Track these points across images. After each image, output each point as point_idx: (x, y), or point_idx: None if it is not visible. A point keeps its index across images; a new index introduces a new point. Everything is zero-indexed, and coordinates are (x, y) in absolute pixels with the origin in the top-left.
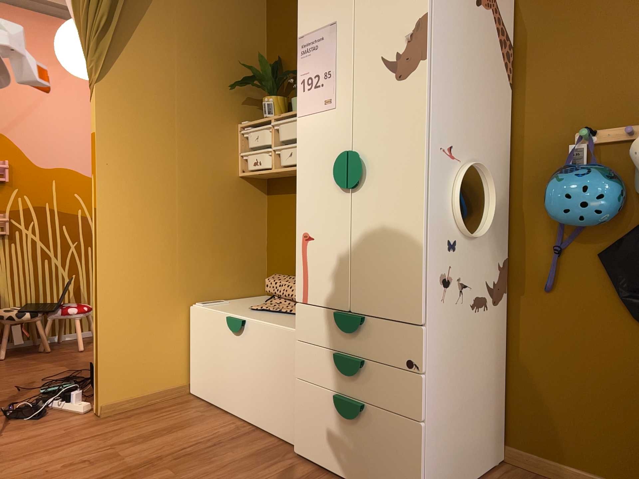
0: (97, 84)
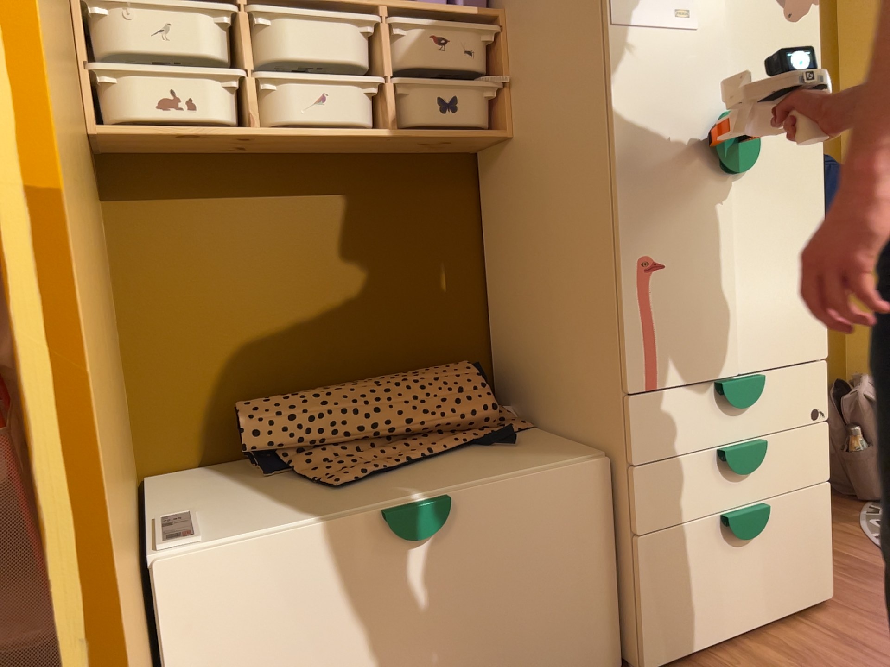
0: None
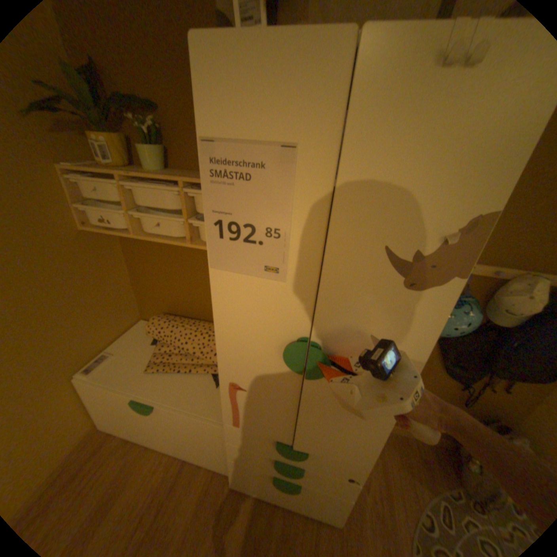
0: None
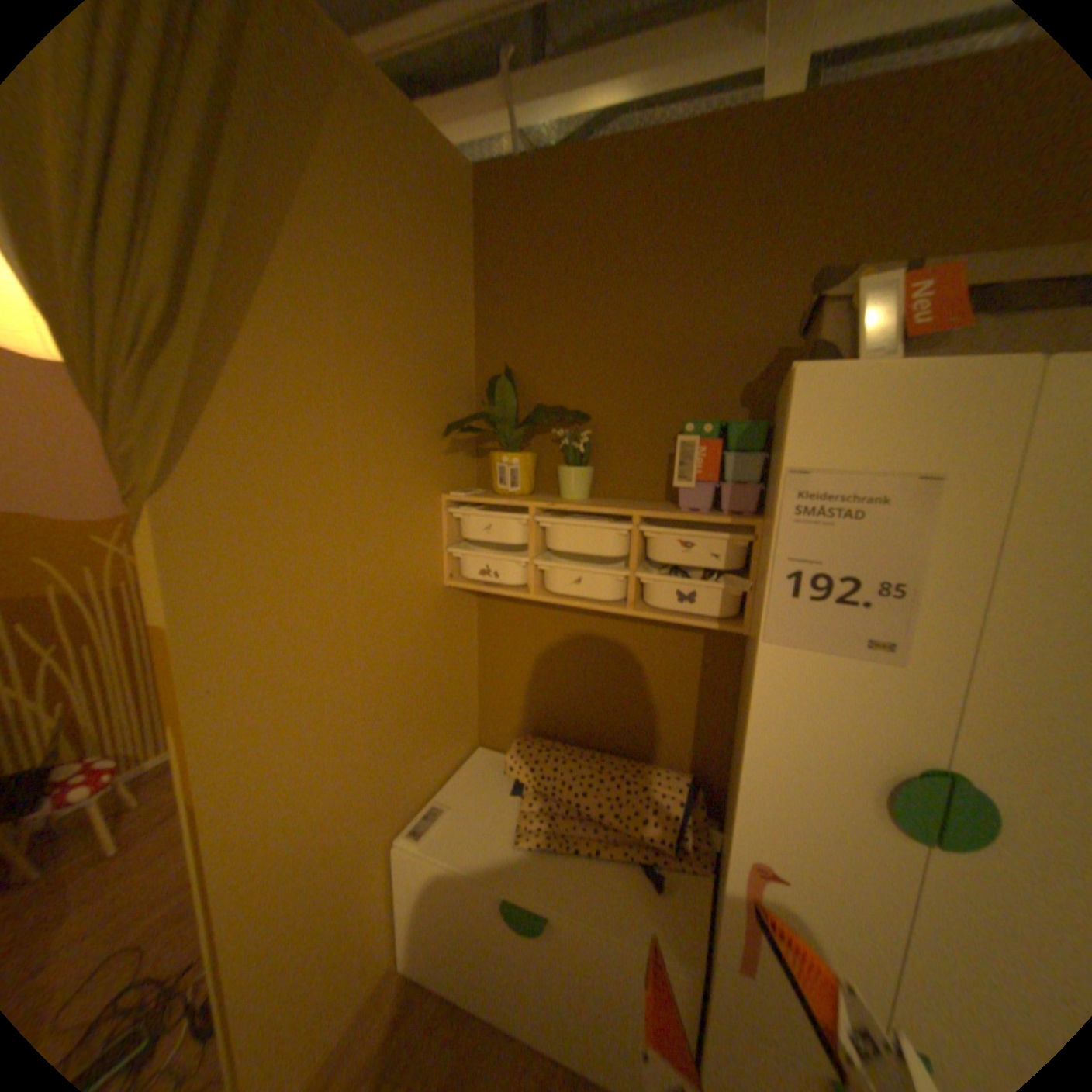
0: (150, 495)
